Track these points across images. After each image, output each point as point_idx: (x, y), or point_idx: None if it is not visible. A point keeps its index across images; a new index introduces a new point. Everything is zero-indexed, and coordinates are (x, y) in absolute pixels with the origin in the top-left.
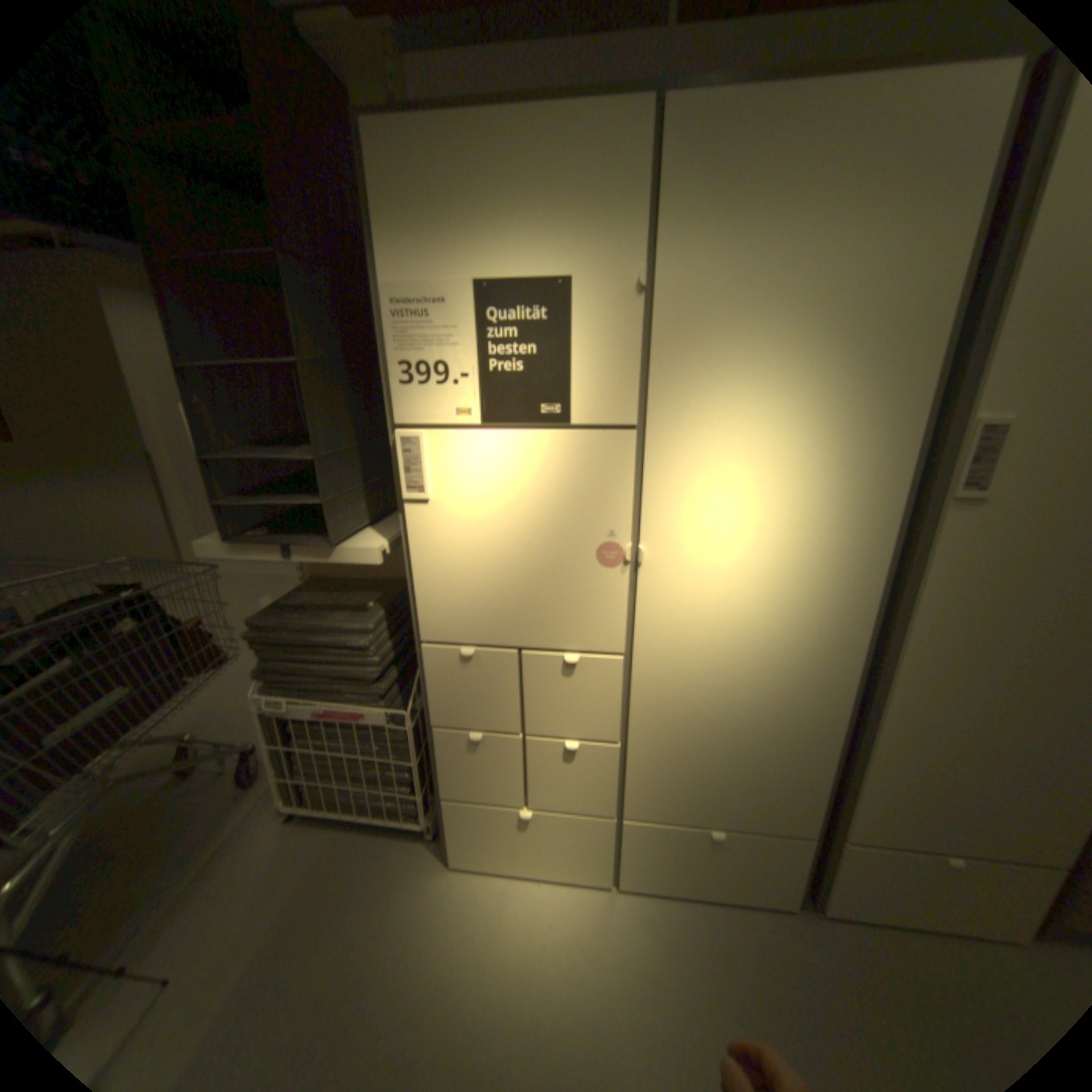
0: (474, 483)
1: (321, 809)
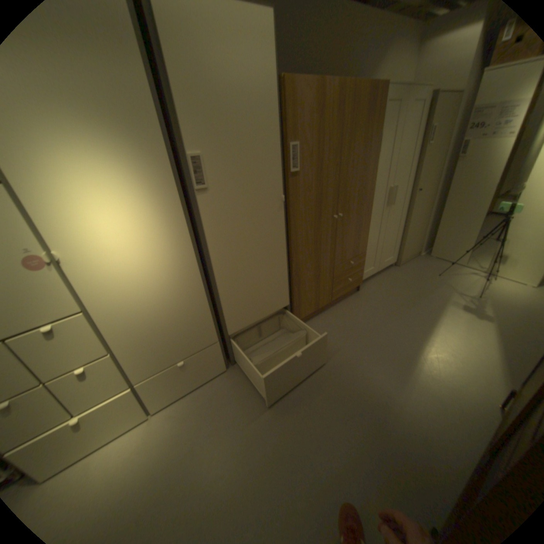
0: None
1: None
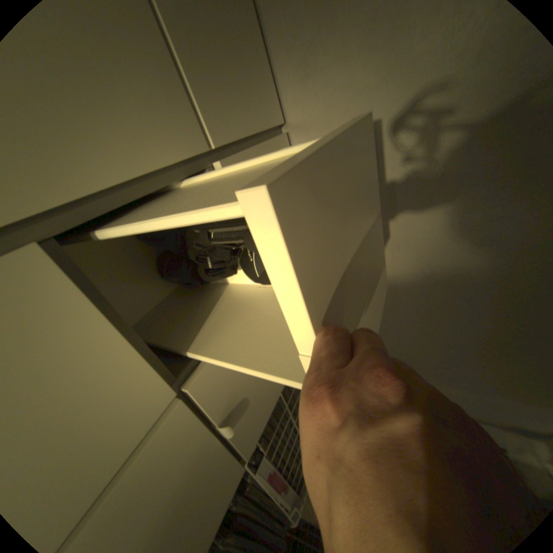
0: None
1: None
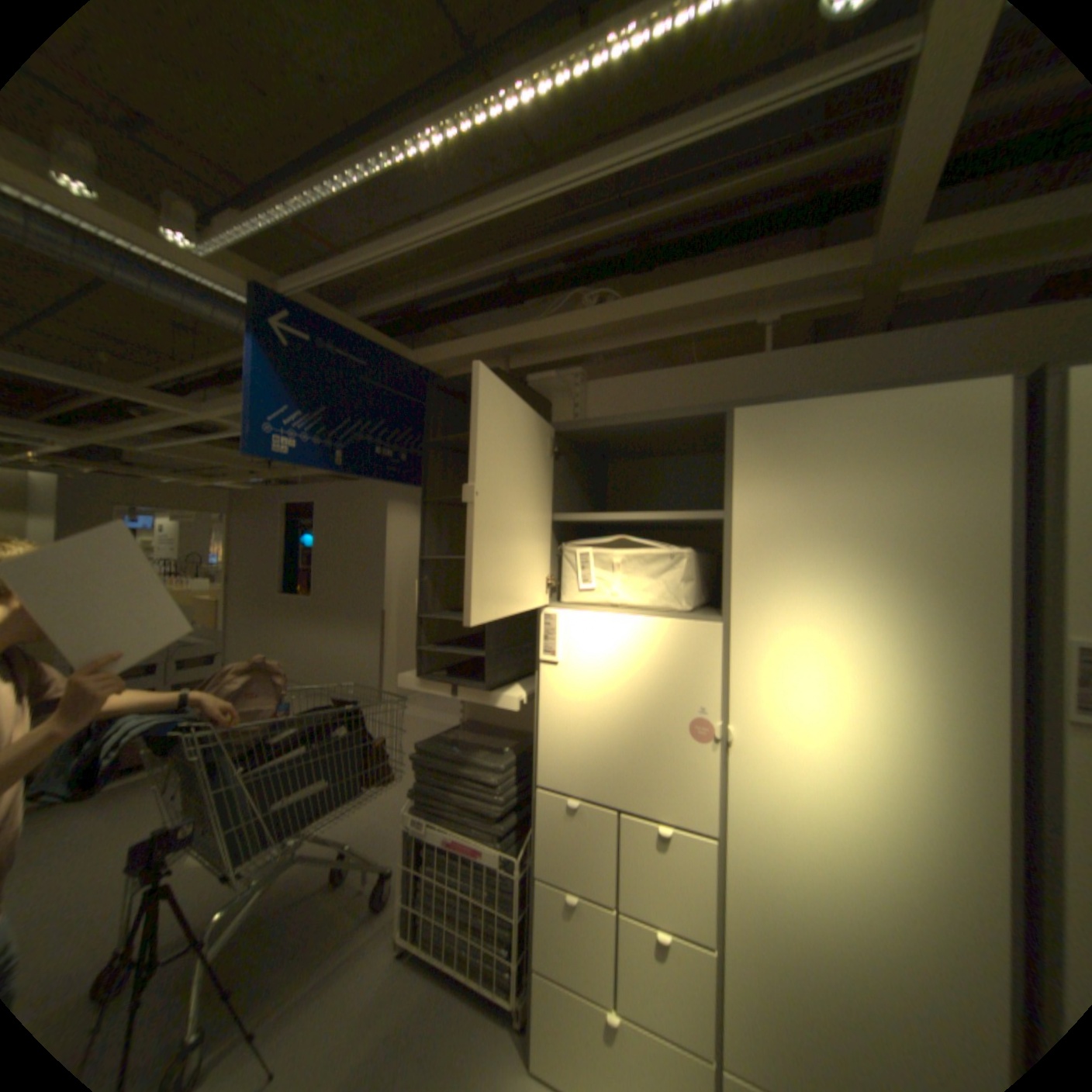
0: (592, 653)
1: (427, 953)
